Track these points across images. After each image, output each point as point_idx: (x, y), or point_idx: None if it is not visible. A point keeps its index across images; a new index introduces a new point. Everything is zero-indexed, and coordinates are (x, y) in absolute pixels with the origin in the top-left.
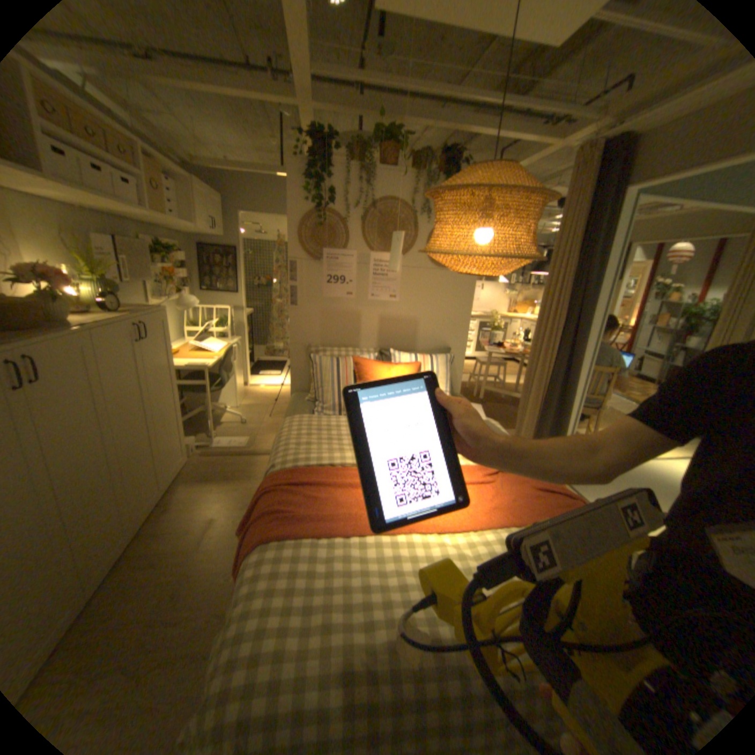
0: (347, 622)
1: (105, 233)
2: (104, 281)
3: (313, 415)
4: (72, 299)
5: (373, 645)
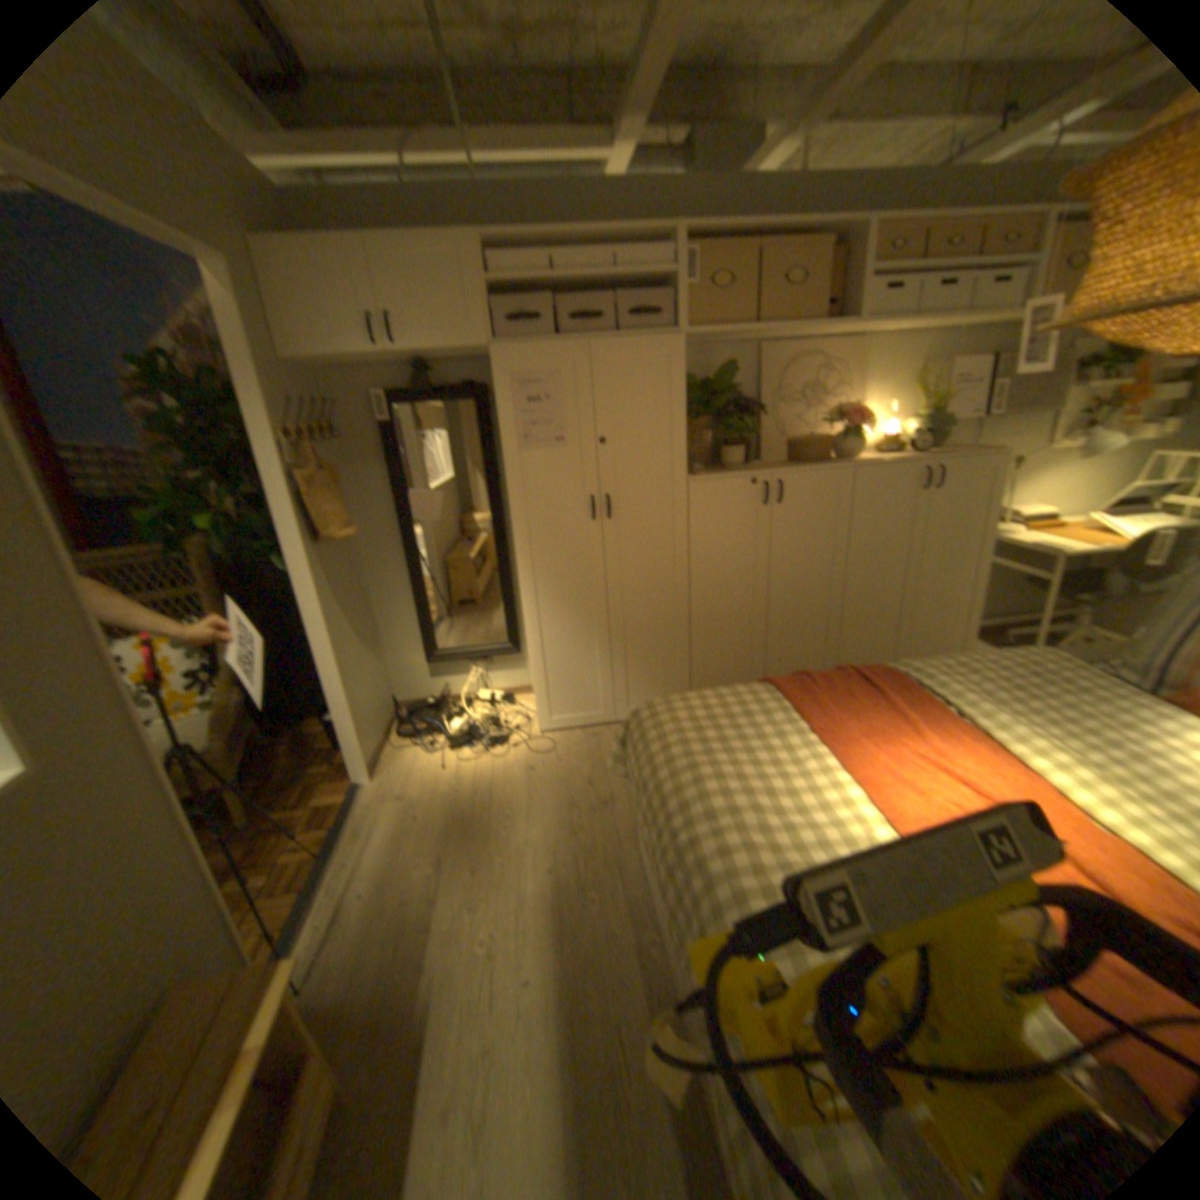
0: (709, 742)
1: (996, 355)
2: (953, 419)
3: (1096, 668)
4: (886, 440)
5: (693, 759)
